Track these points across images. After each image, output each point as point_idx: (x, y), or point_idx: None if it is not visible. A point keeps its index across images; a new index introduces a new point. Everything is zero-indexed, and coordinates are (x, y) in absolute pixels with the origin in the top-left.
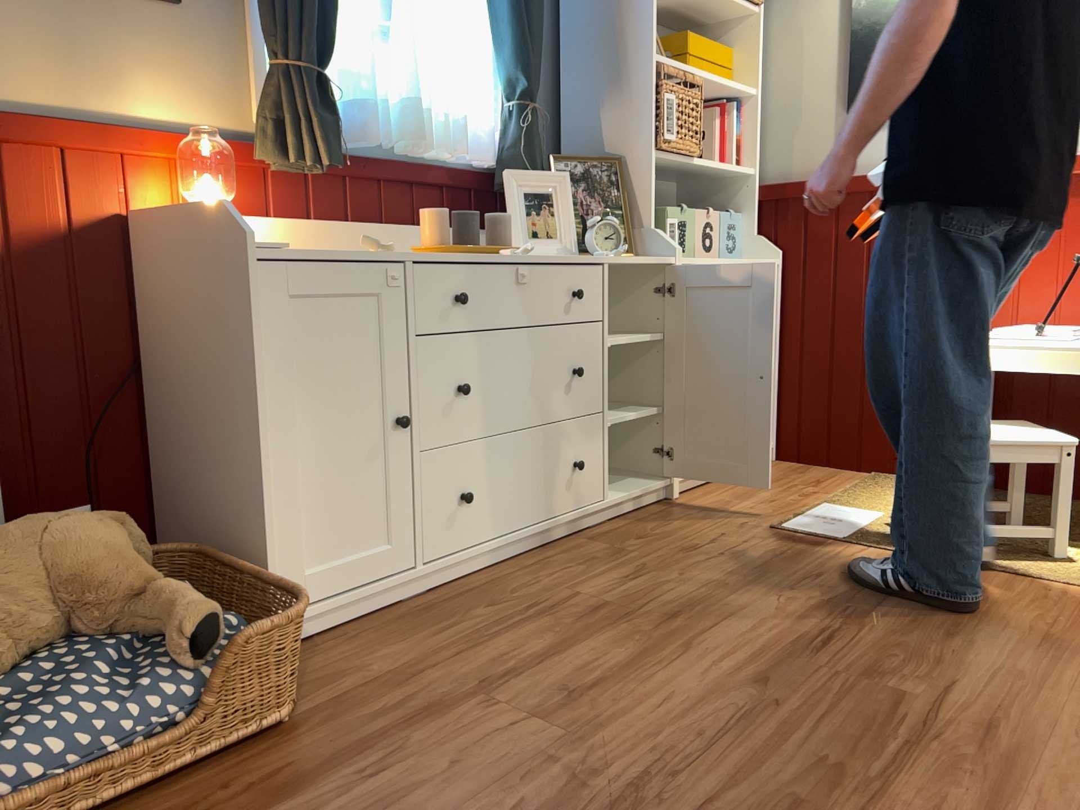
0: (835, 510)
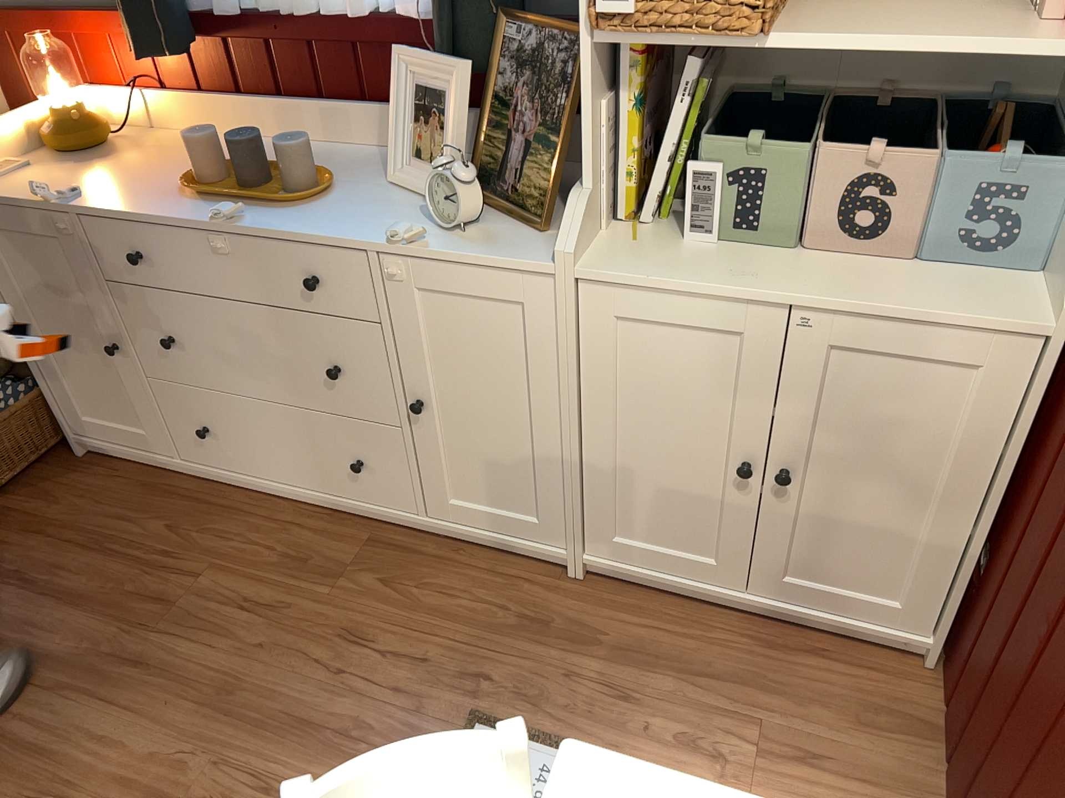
0: None
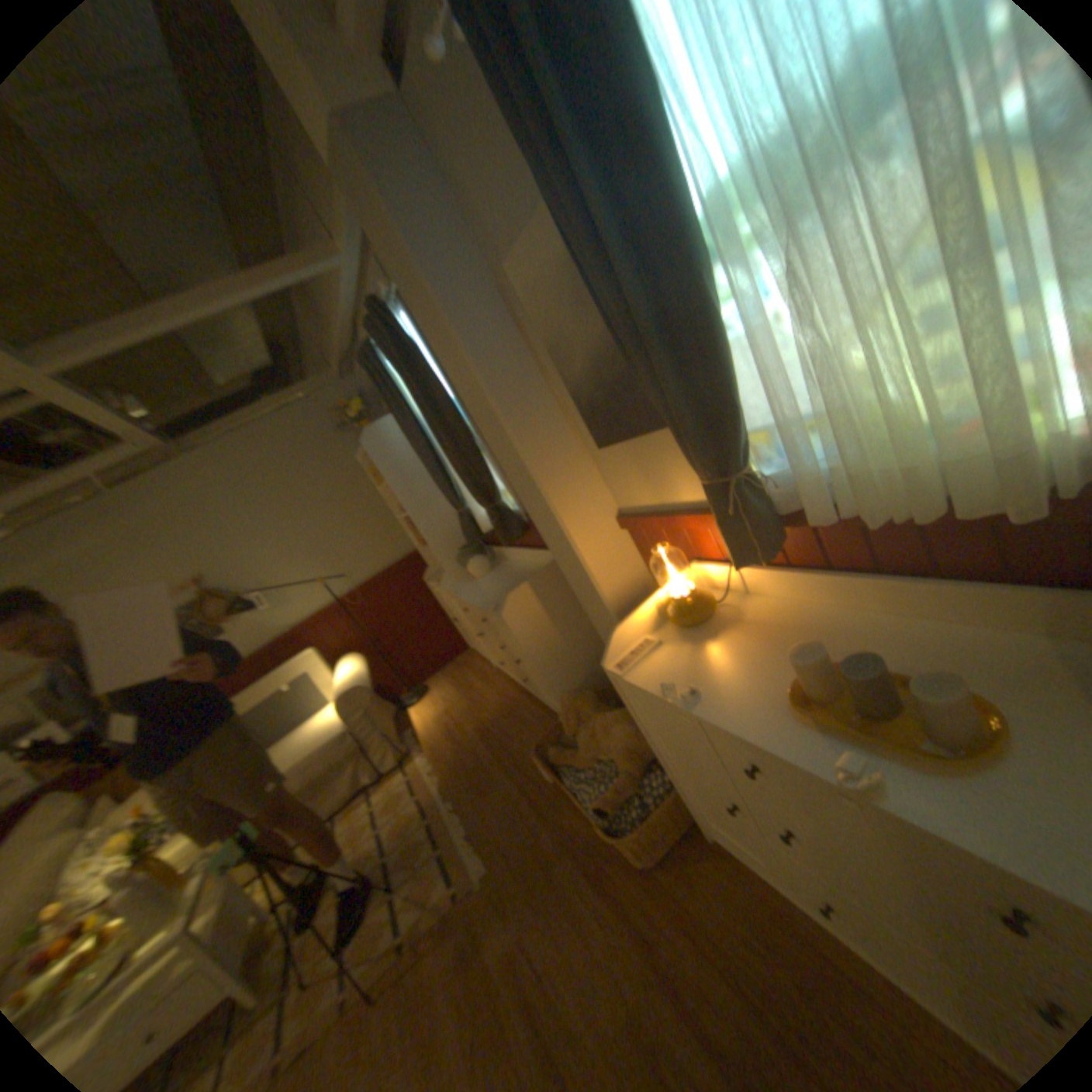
0: None
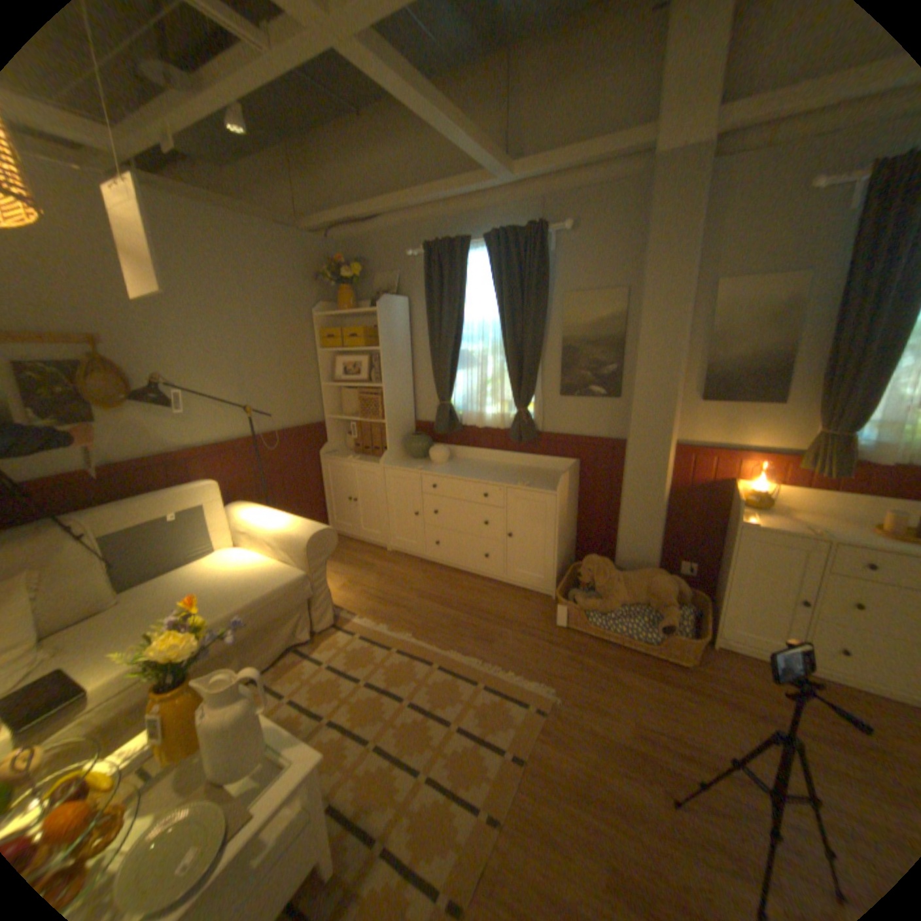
0: None
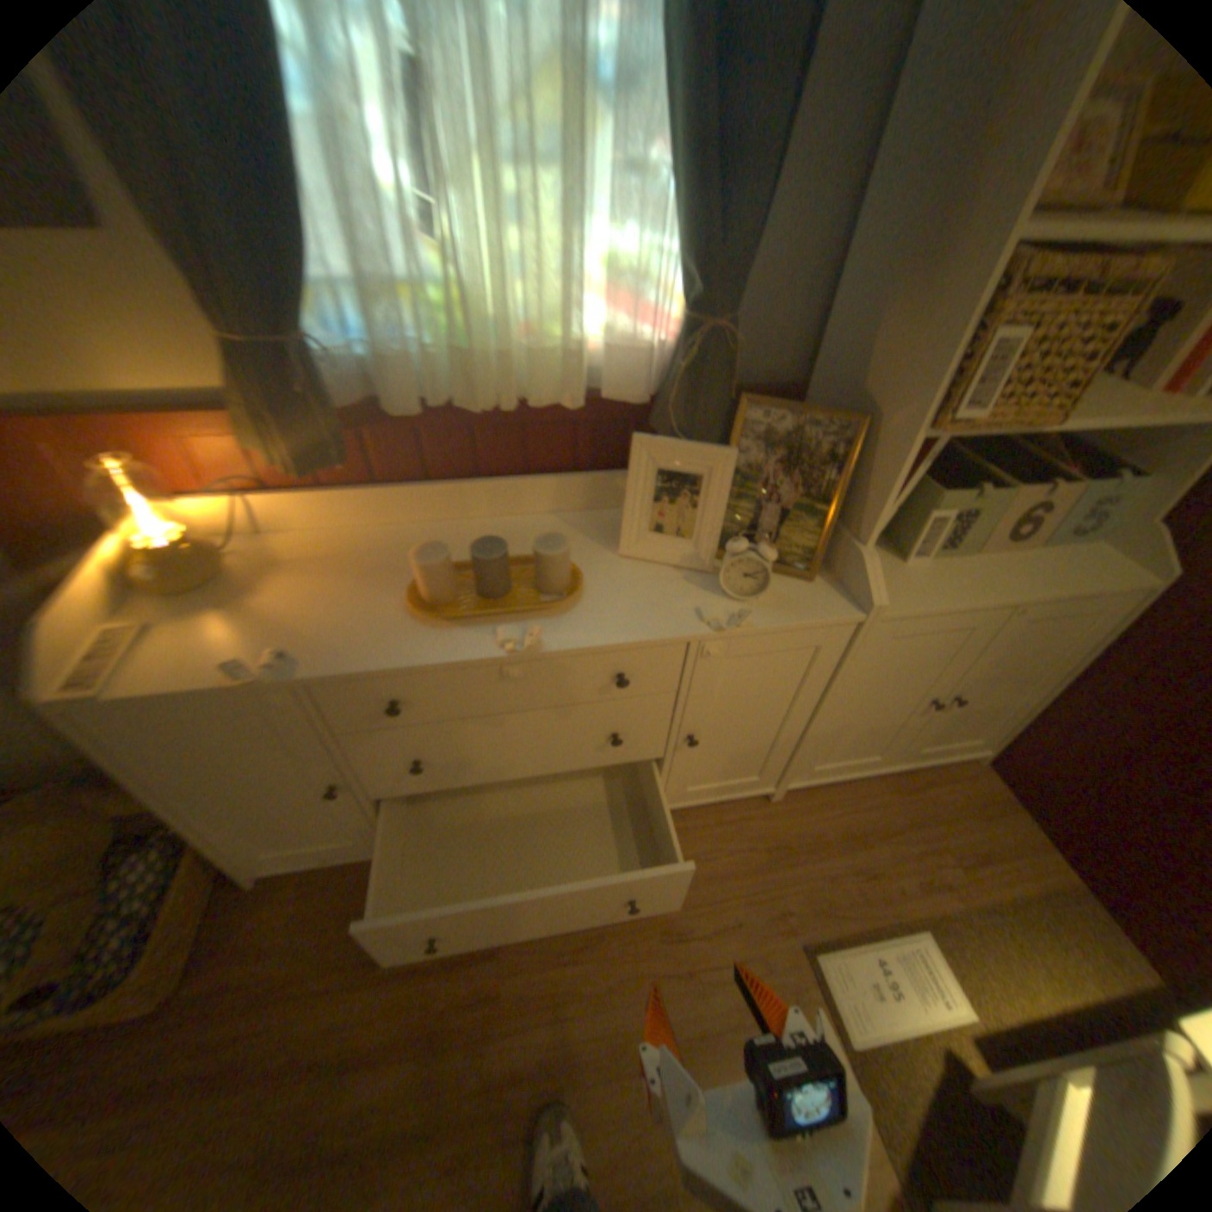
0: (923, 963)
